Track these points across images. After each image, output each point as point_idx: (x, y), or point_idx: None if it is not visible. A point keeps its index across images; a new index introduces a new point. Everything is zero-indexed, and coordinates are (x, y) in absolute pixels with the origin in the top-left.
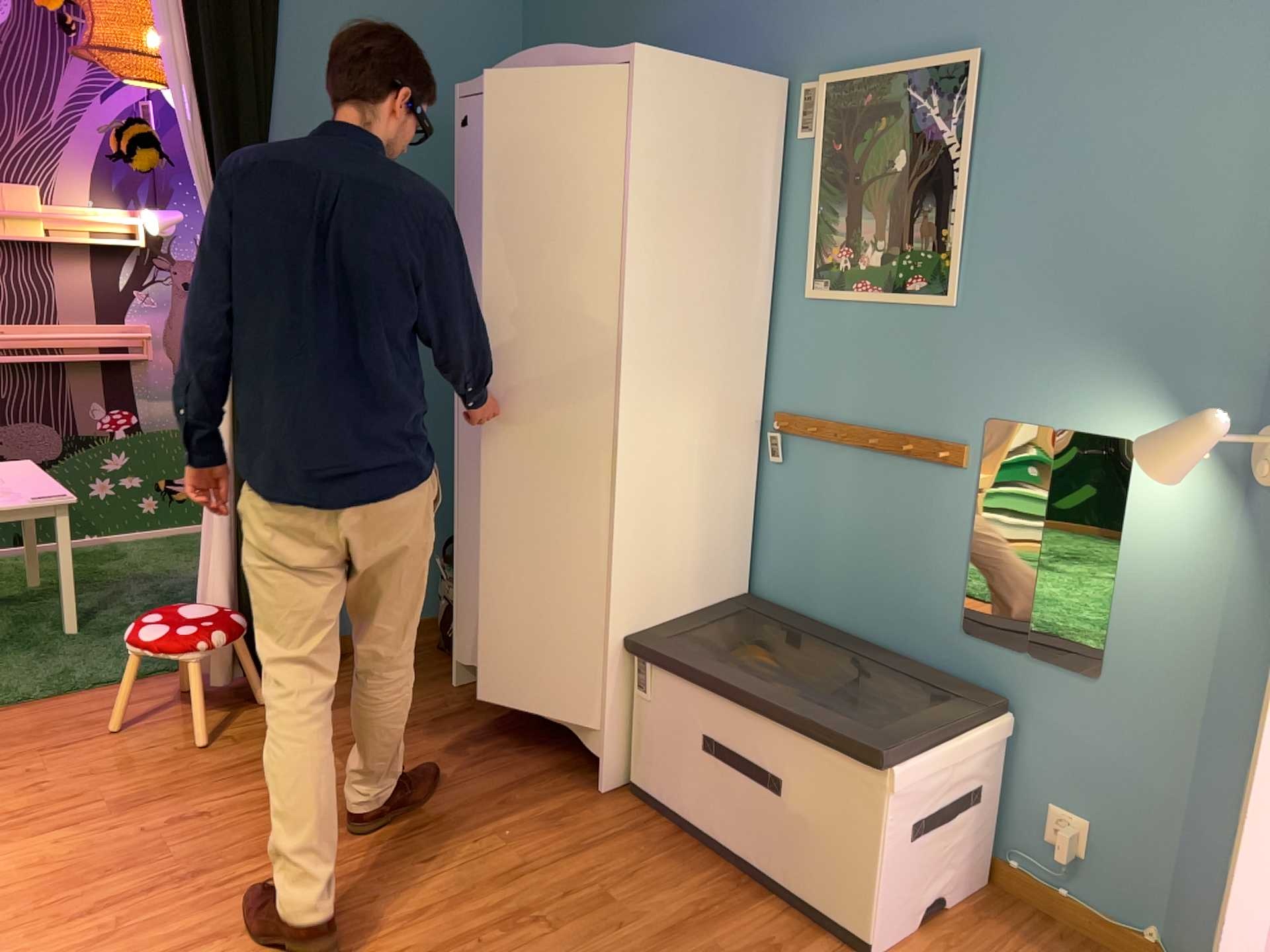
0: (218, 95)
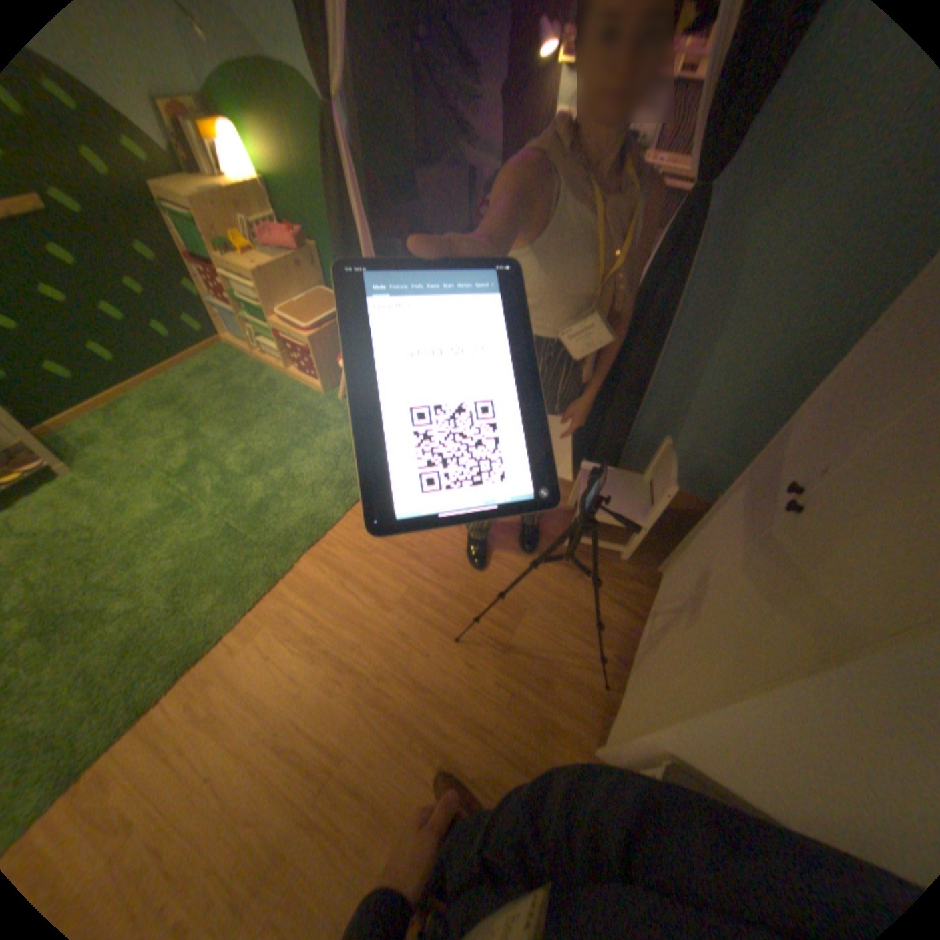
0: None
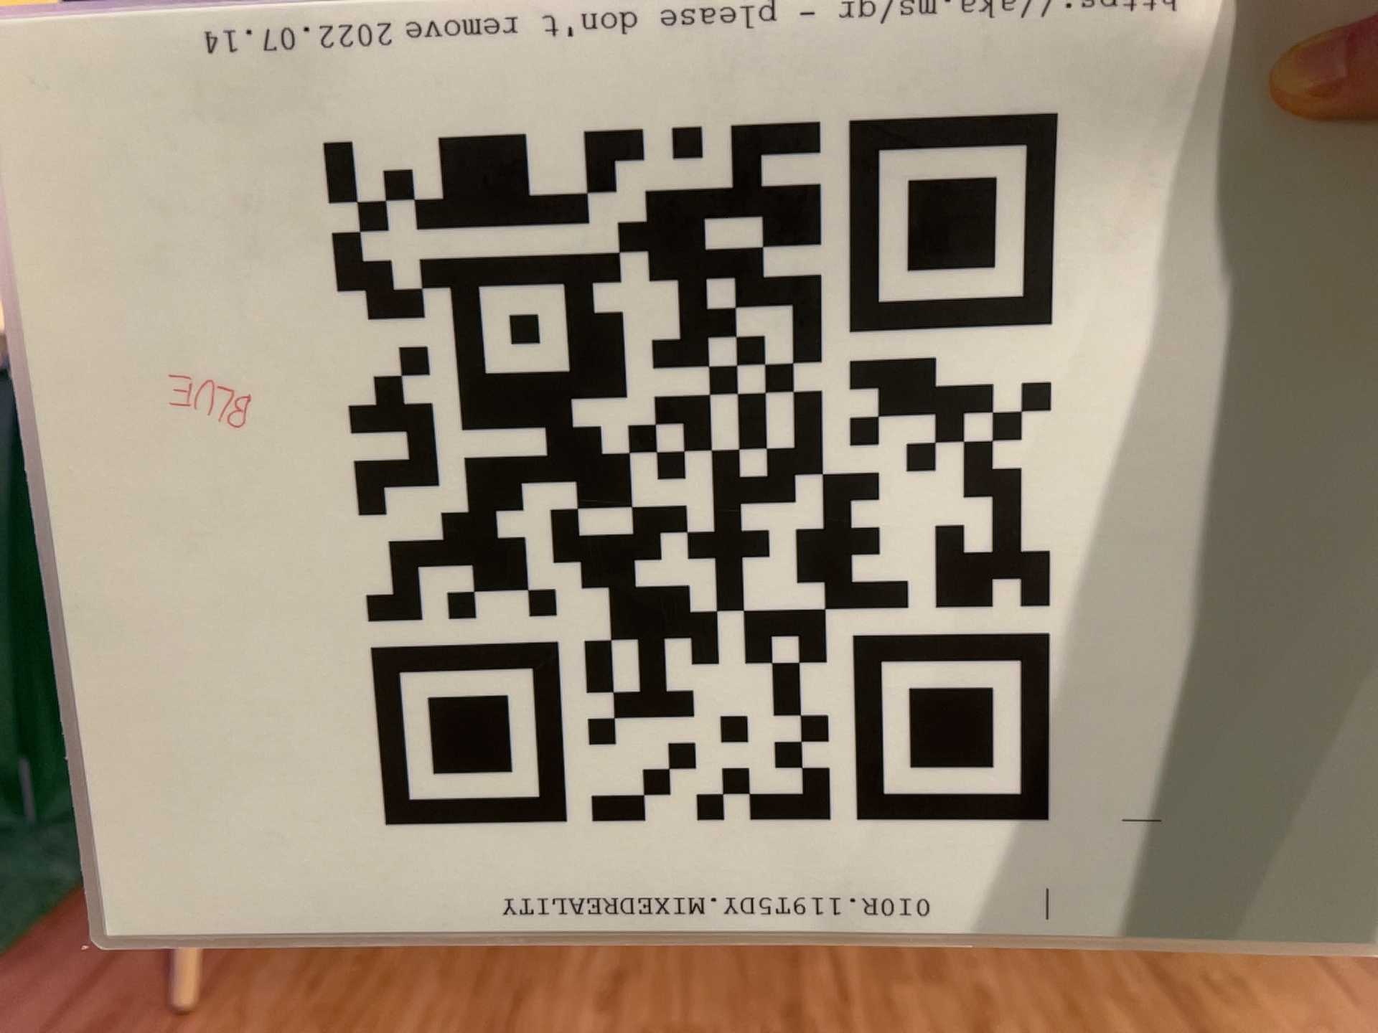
0: None
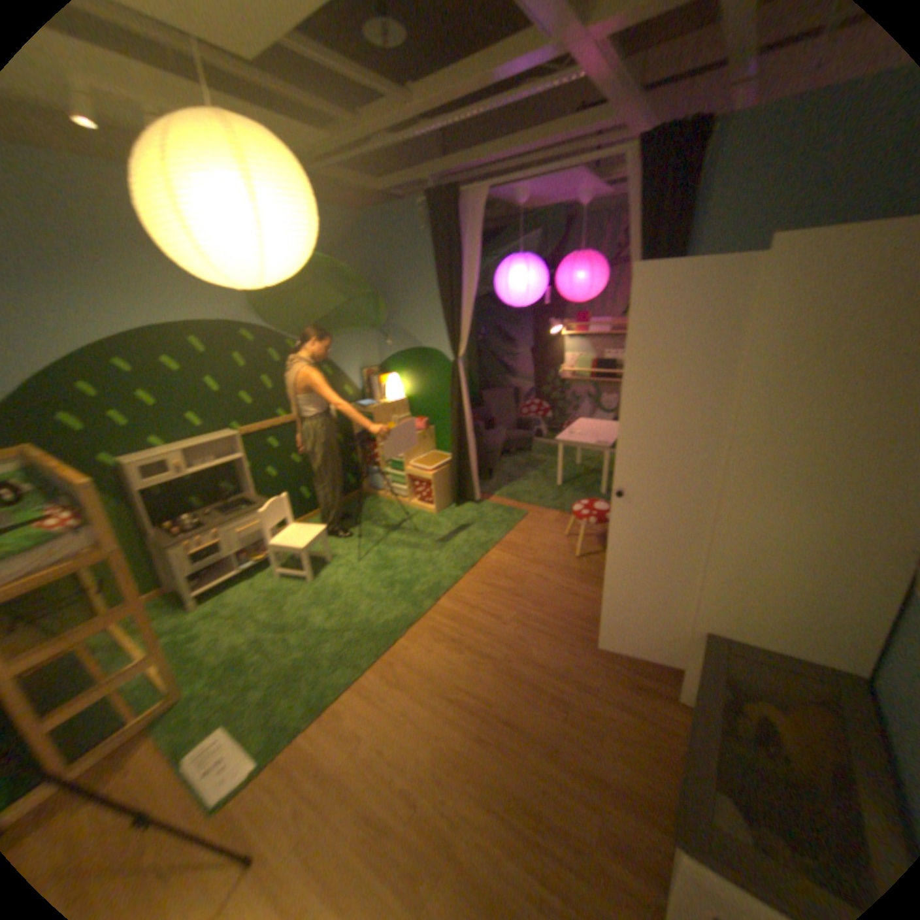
0: None
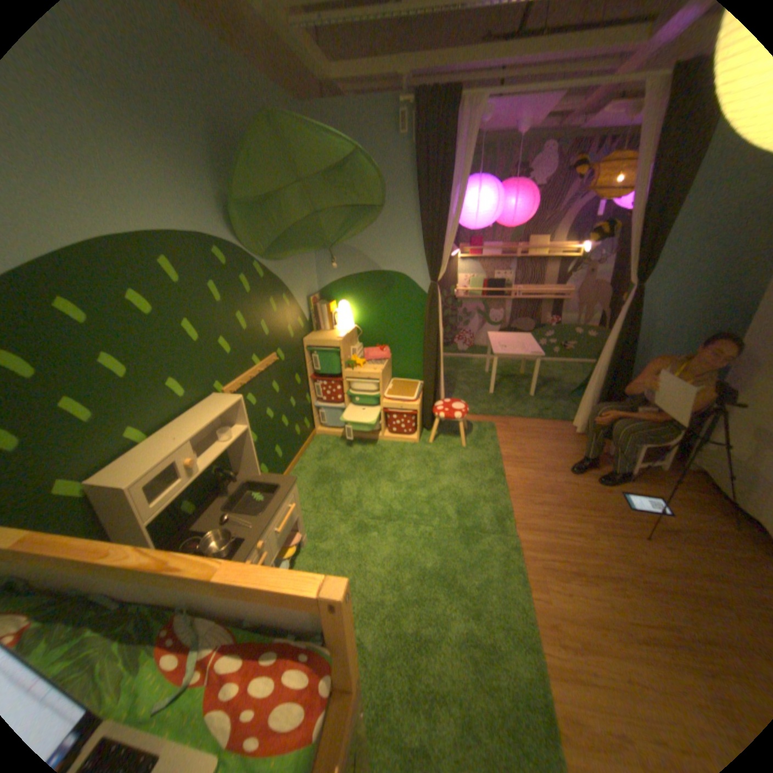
0: (653, 210)
